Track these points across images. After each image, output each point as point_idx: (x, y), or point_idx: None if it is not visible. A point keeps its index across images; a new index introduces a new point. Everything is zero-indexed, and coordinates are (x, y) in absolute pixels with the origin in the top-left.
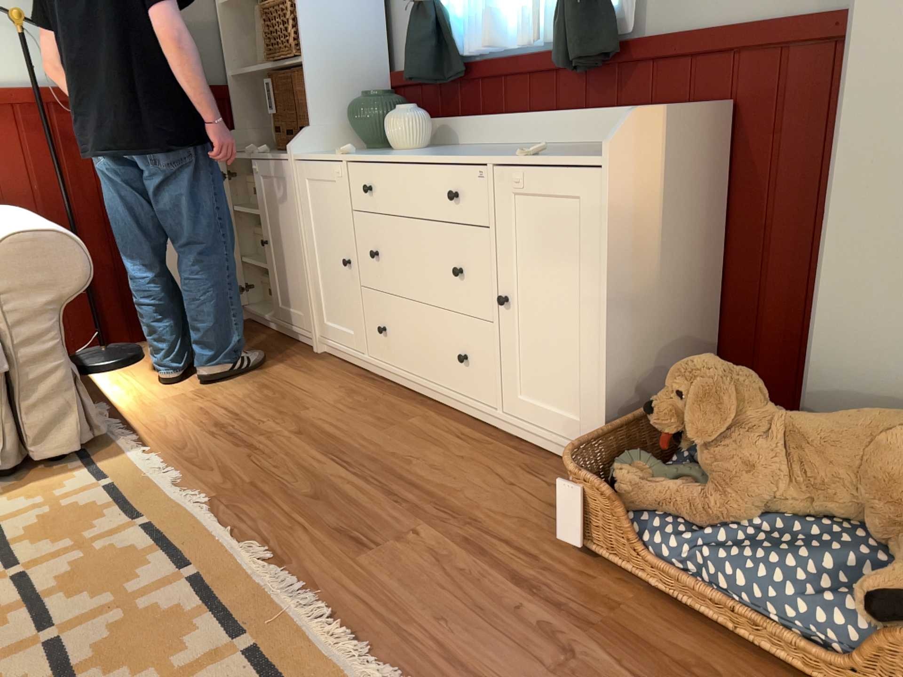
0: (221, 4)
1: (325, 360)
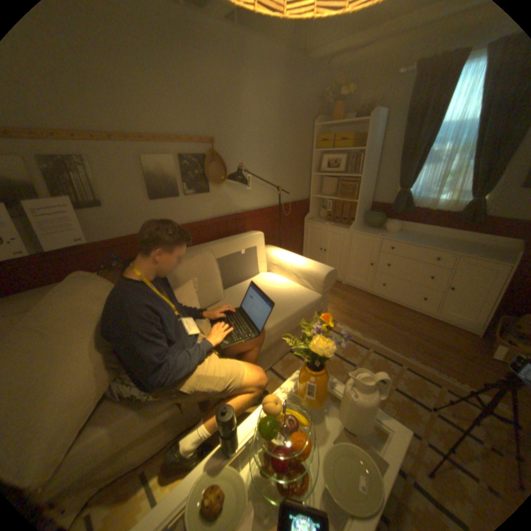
0: (312, 174)
1: (349, 287)
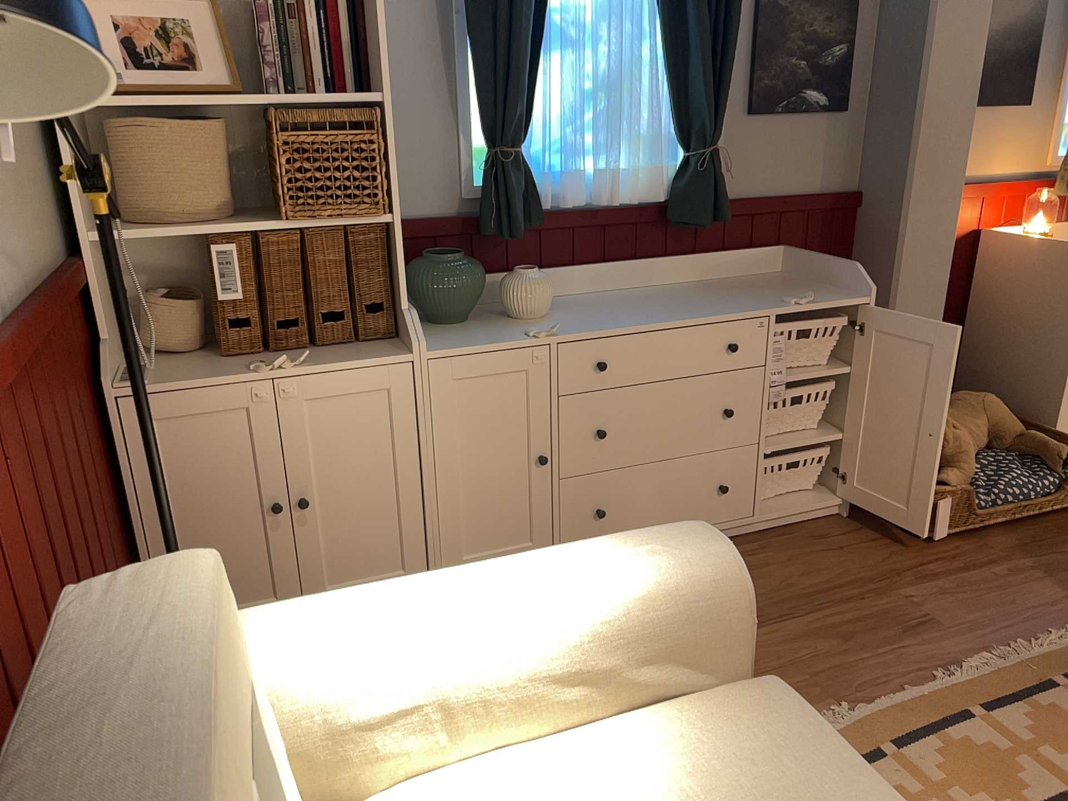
0: None
1: None
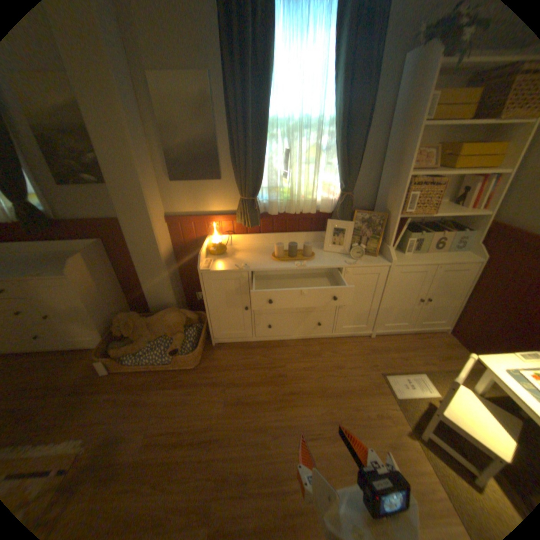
0: None
1: None
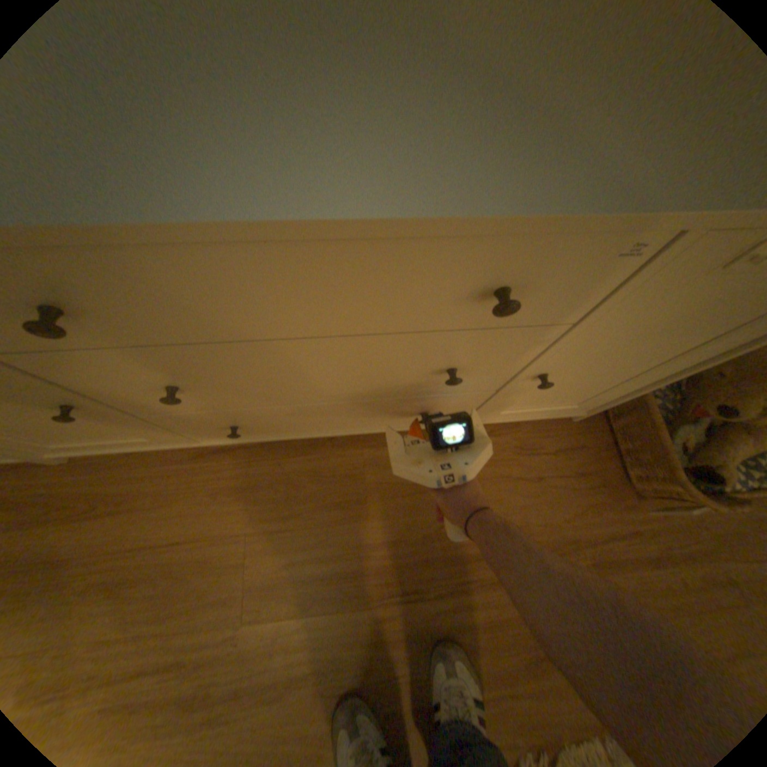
0: None
1: (100, 463)
